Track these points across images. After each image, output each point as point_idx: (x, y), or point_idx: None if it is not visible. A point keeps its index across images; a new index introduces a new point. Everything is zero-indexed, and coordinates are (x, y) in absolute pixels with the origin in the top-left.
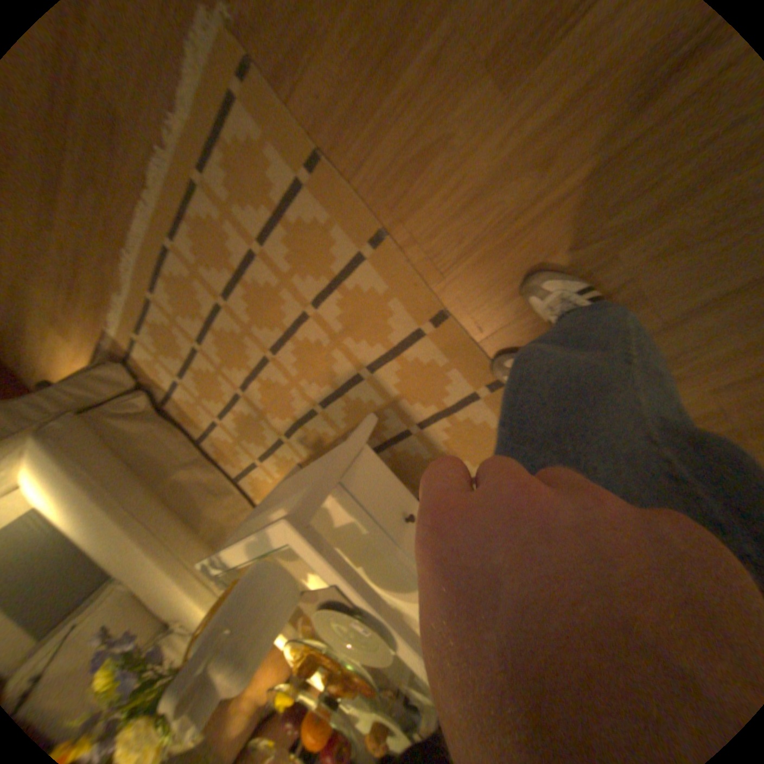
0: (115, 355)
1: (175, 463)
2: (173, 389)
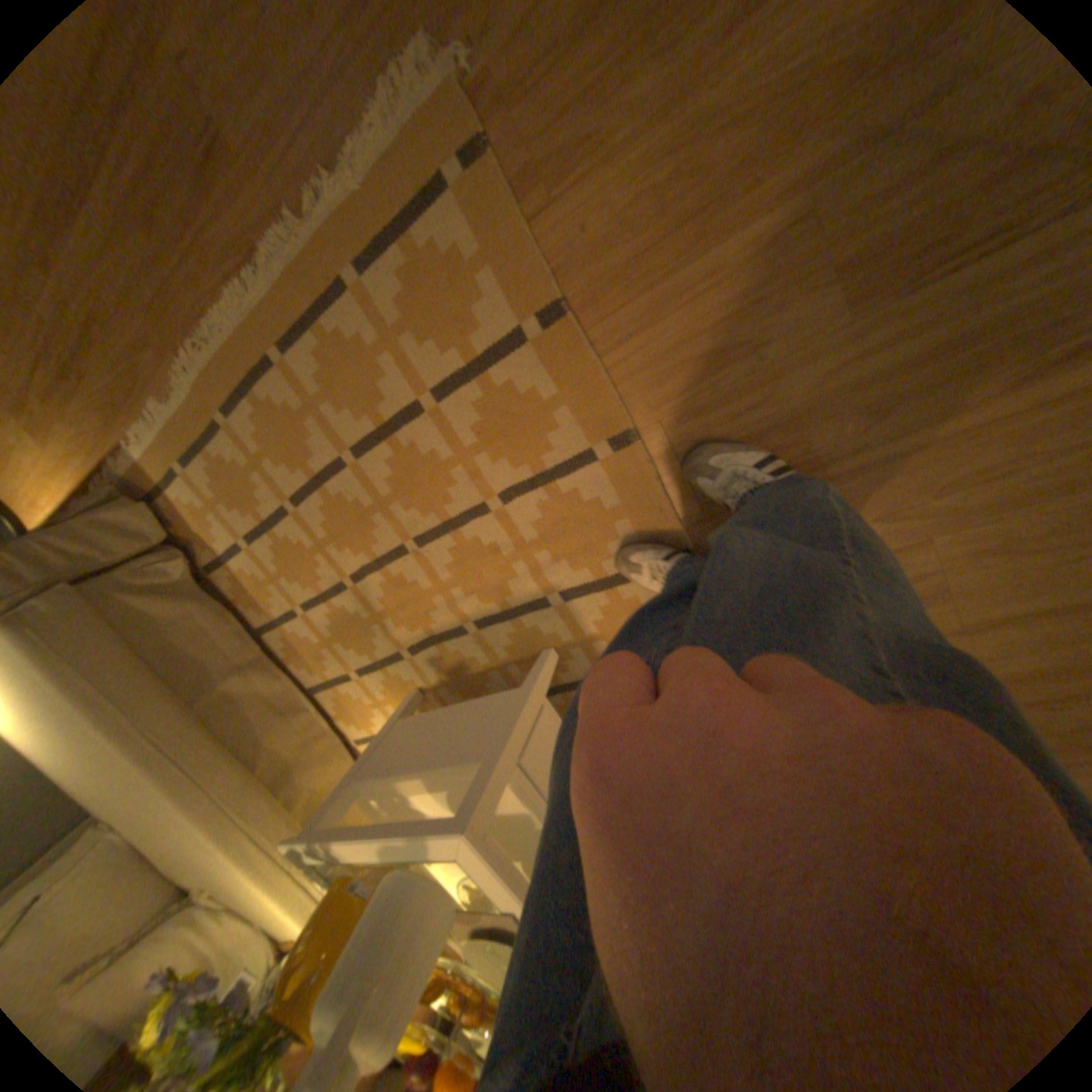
0: (133, 486)
1: (223, 666)
2: (232, 555)
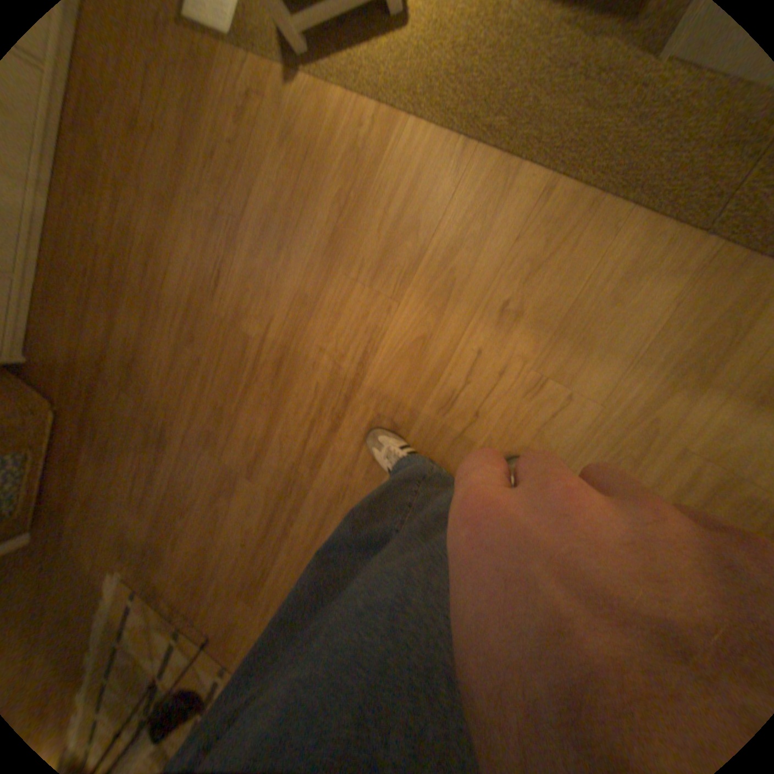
0: None
1: None
2: None
